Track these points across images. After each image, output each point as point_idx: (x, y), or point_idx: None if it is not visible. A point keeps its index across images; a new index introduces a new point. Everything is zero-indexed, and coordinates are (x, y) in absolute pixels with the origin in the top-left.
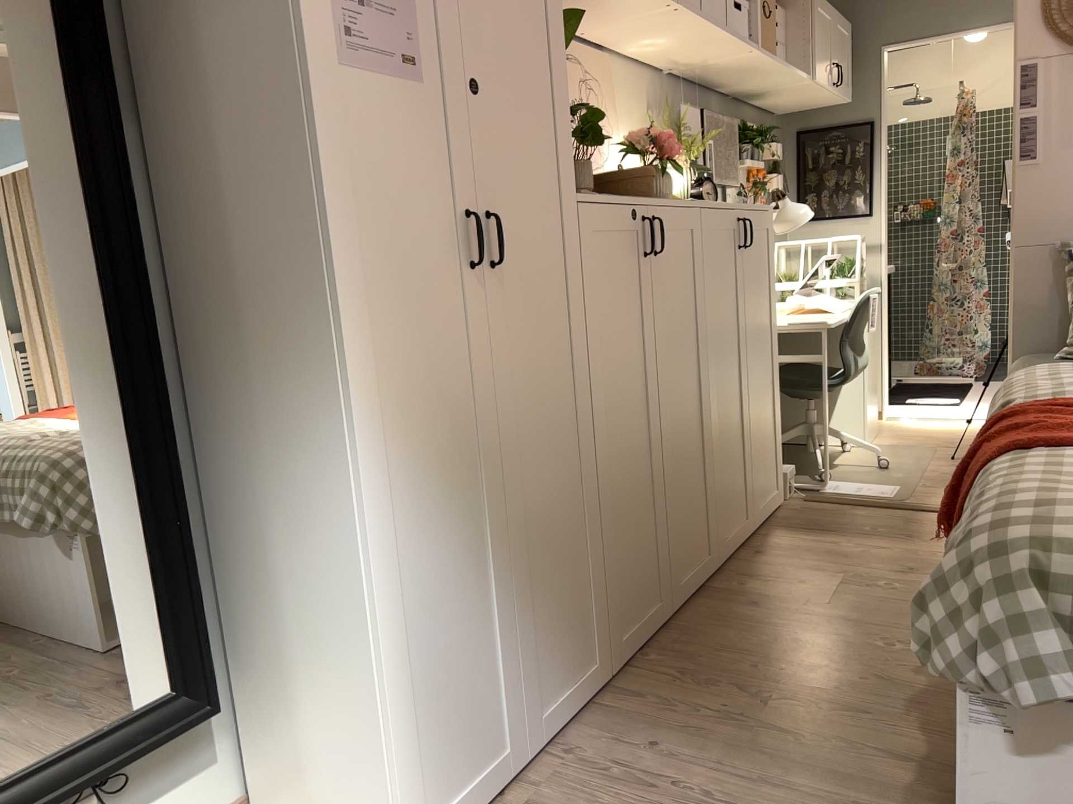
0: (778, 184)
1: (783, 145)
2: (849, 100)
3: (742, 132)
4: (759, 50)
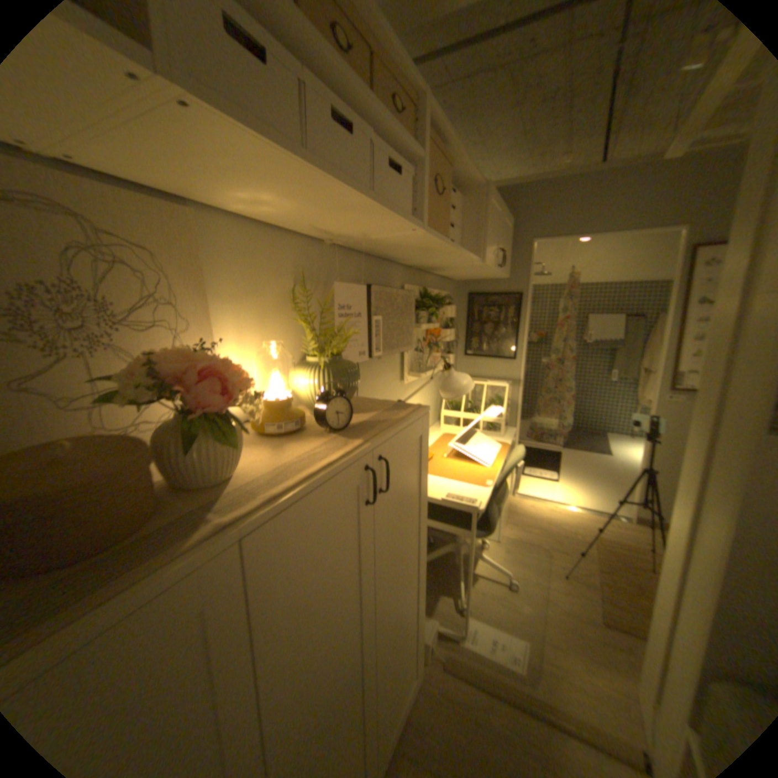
0: (451, 332)
1: (458, 300)
2: (507, 273)
3: (420, 297)
4: (423, 224)
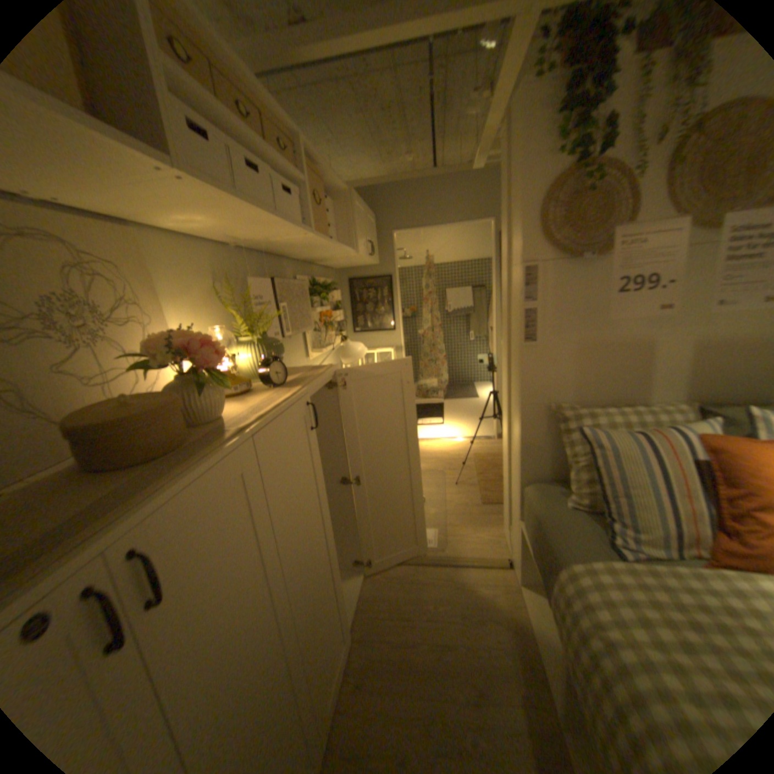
0: (340, 314)
1: (341, 286)
2: (377, 260)
3: (311, 286)
4: (312, 230)
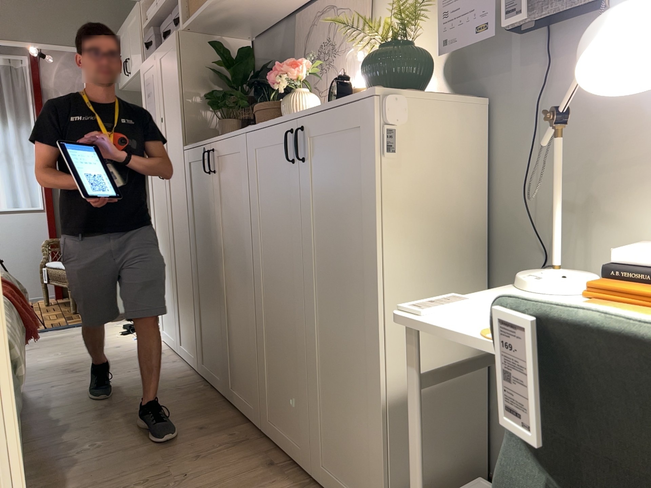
0: None
1: None
2: None
3: None
4: None
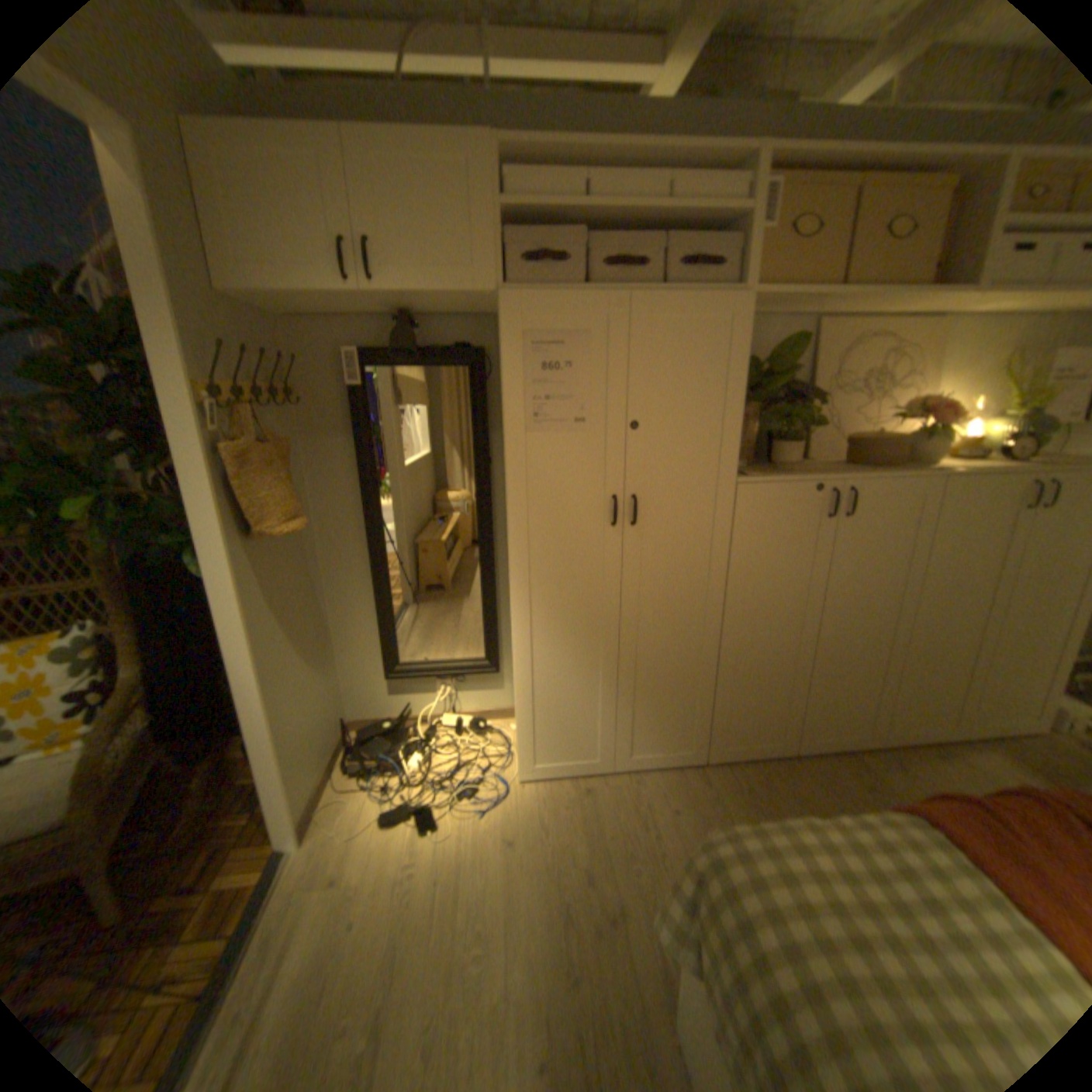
0: None
1: None
2: None
3: None
4: None
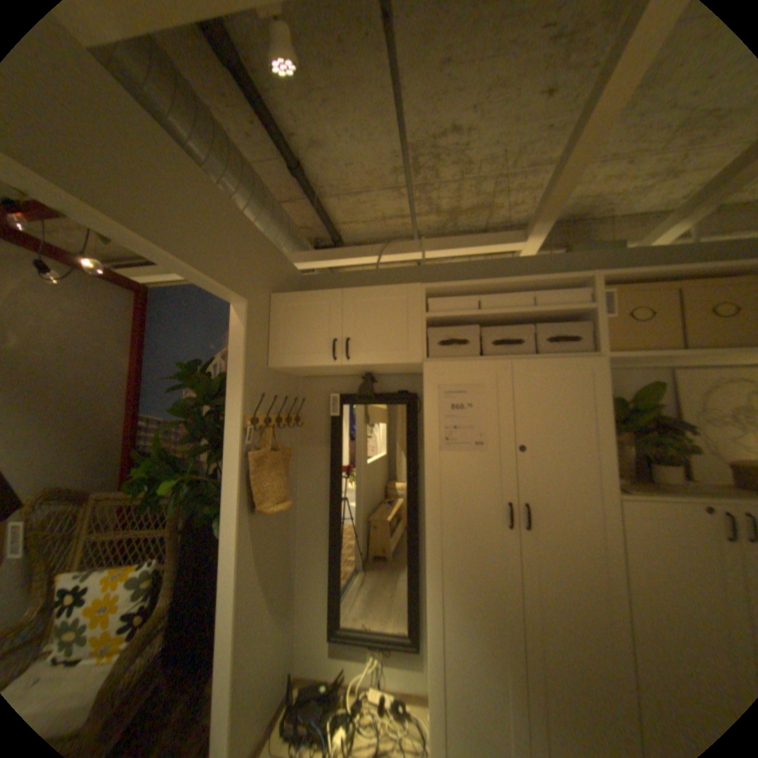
0: None
1: None
2: None
3: None
4: None
